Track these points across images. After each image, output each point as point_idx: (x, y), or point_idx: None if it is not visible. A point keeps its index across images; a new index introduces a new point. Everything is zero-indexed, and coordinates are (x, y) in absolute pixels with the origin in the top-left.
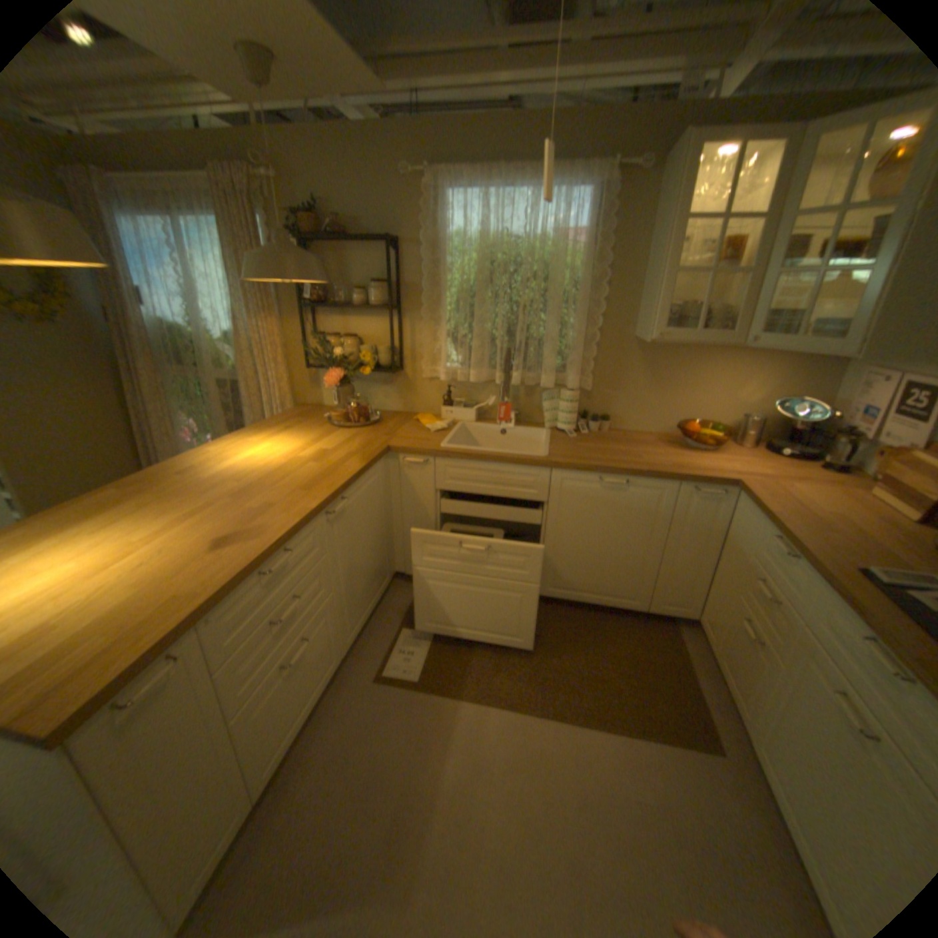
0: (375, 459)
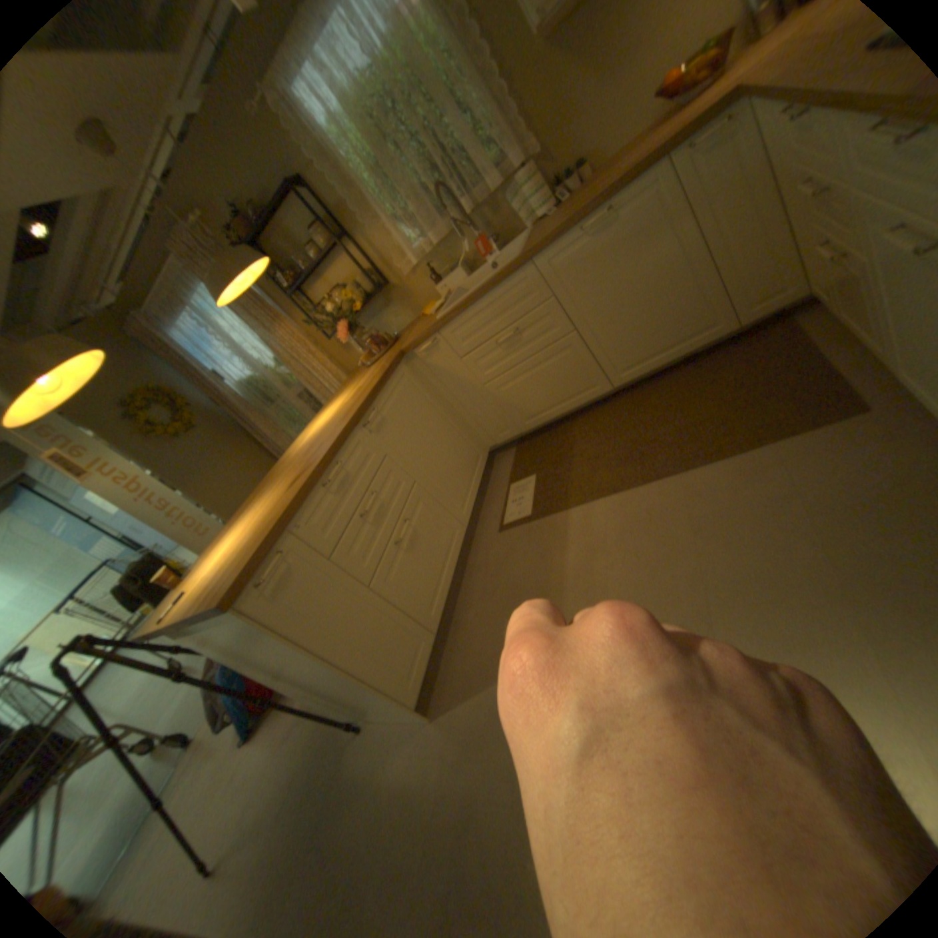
0: (392, 366)
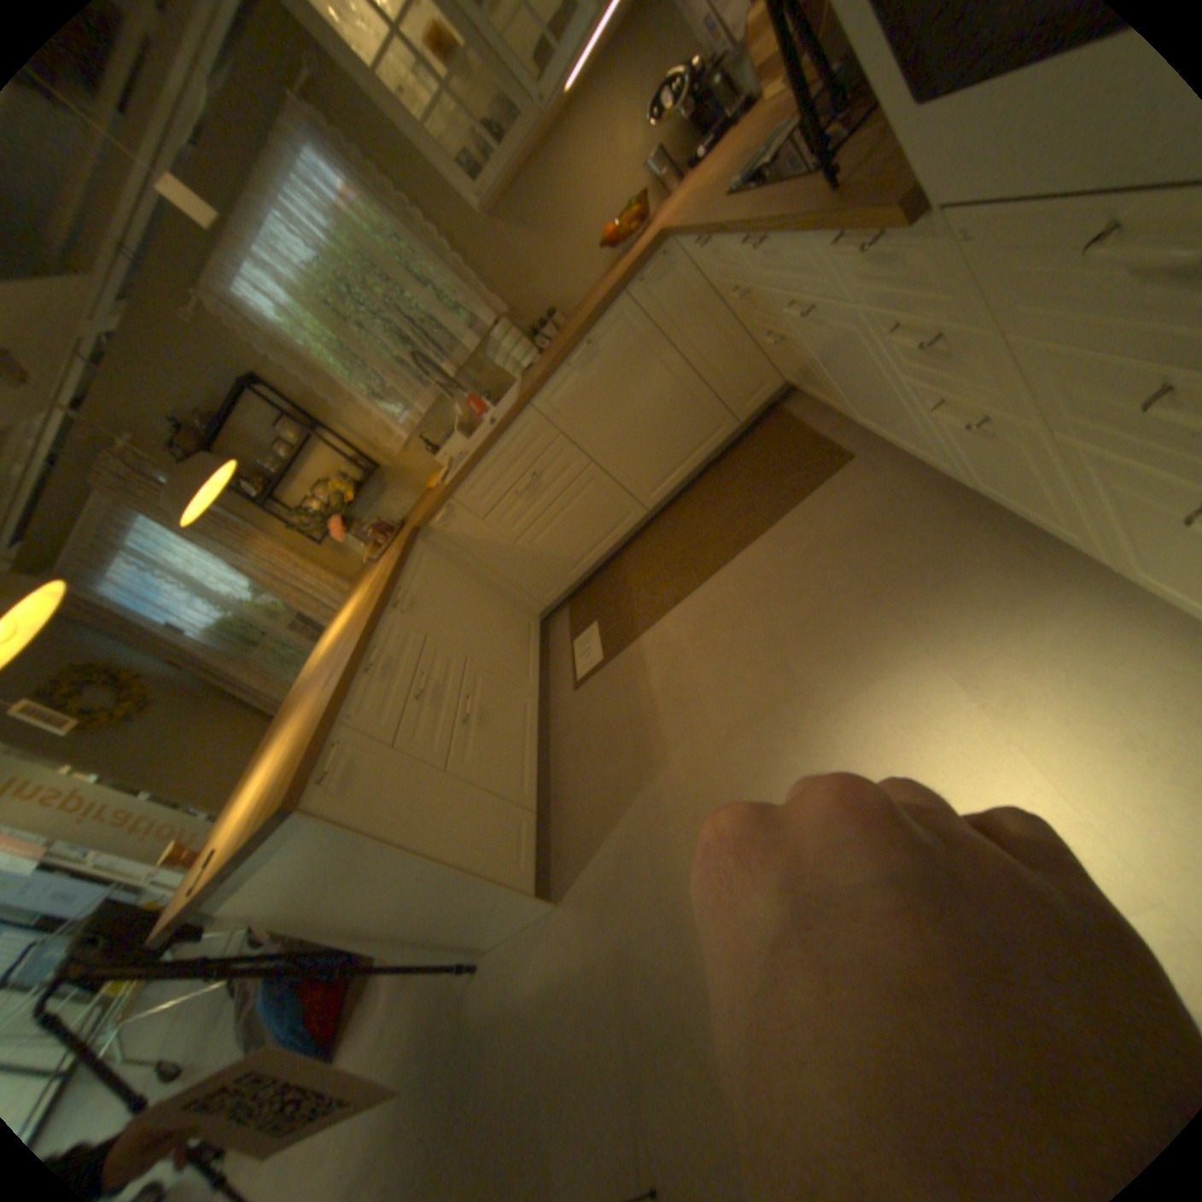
0: (409, 544)
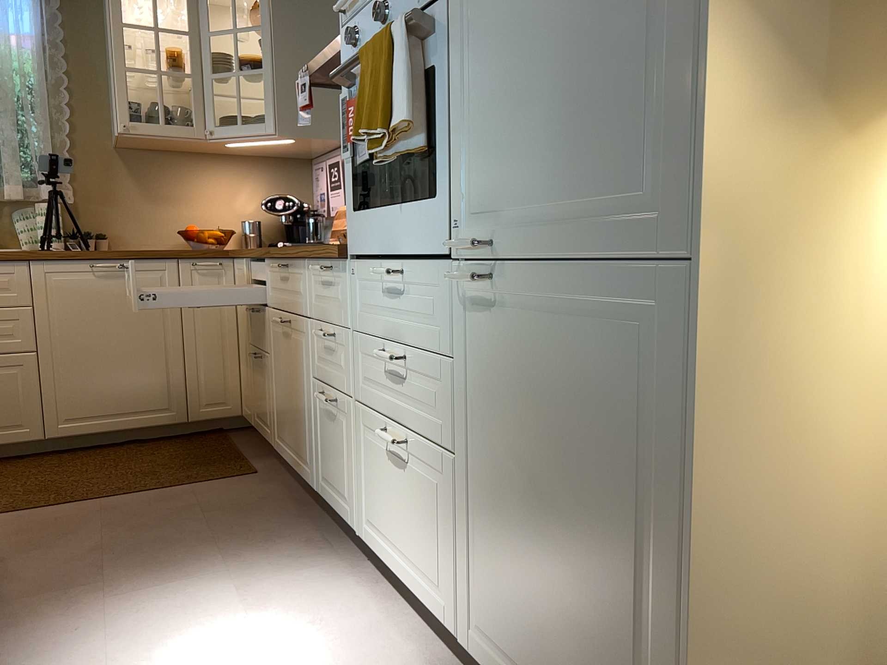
0: None
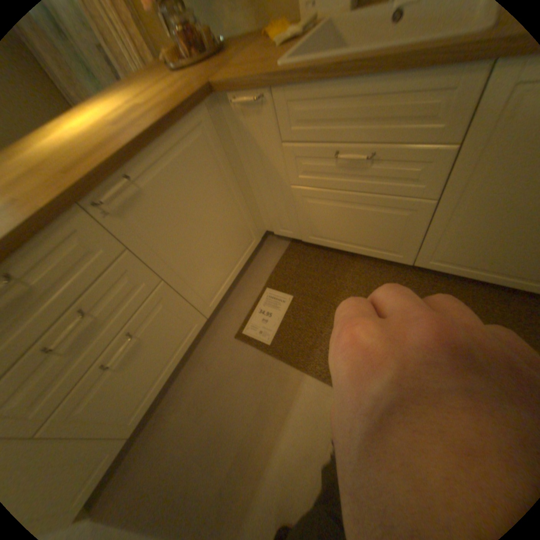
0: (182, 106)
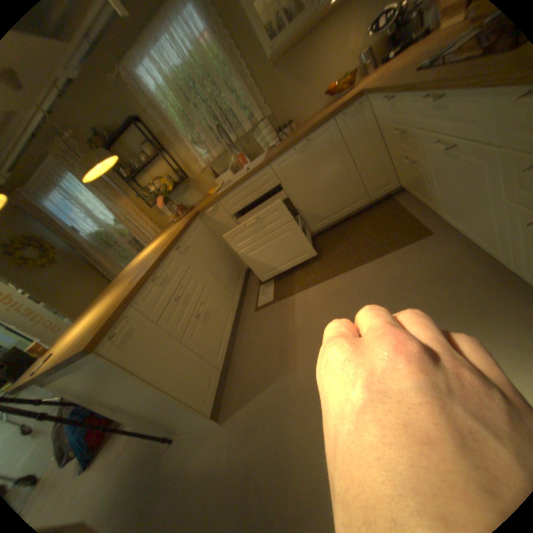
0: (192, 219)
